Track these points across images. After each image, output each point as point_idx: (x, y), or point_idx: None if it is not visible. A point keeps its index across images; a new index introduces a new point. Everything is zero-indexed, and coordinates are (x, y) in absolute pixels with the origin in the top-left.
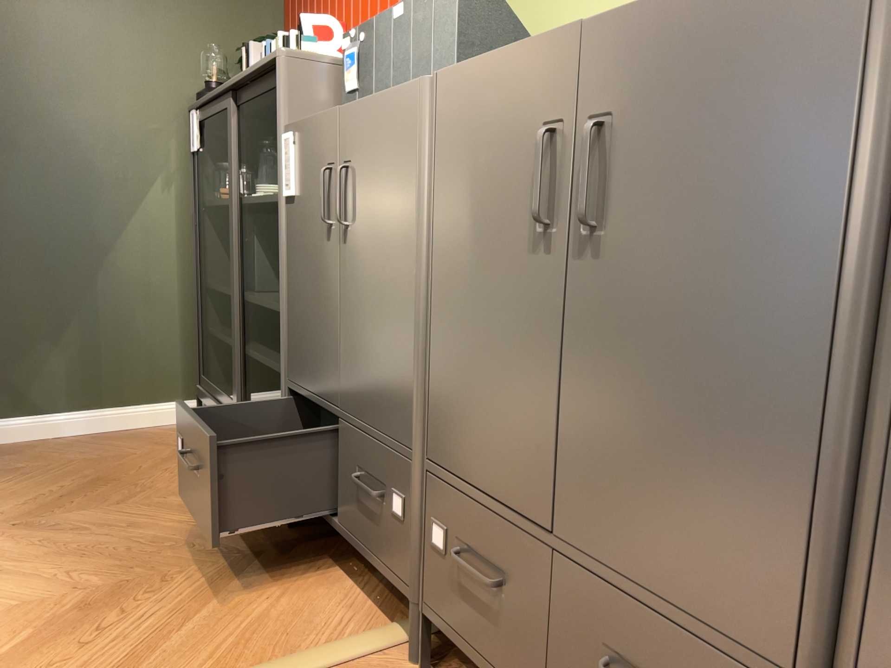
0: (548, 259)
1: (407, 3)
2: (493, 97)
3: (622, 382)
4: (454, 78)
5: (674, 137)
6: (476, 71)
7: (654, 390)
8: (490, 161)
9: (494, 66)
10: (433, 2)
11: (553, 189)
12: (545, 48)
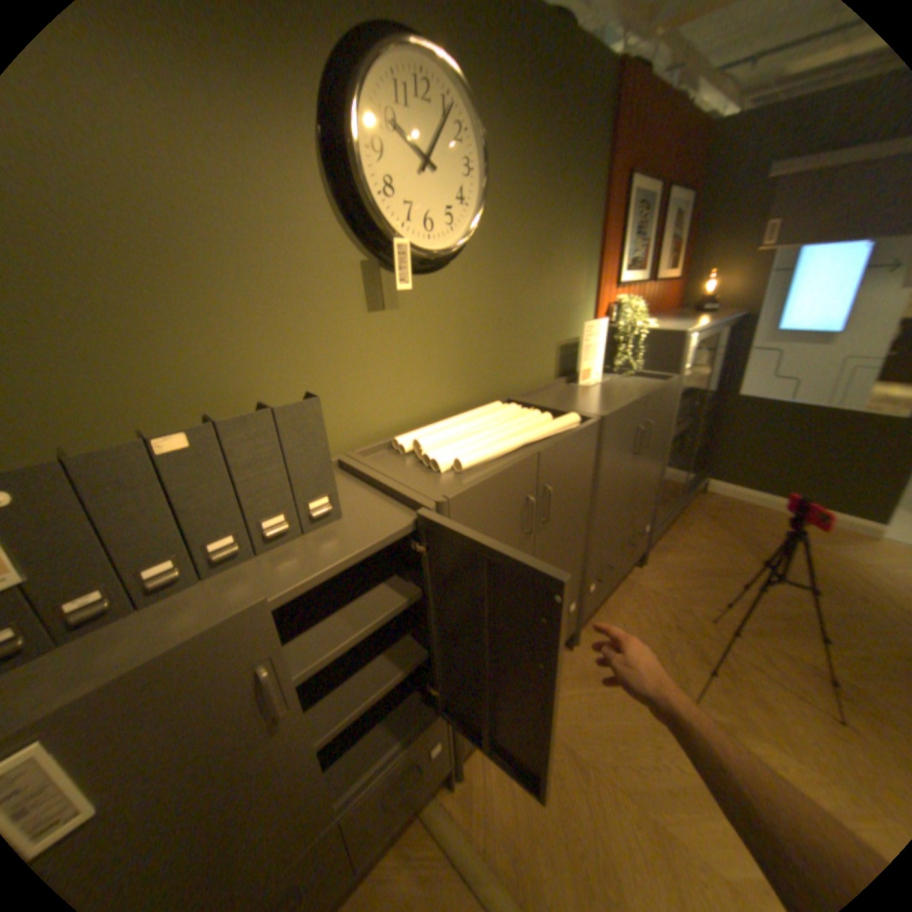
0: (527, 544)
1: (200, 427)
2: (496, 494)
3: (550, 558)
4: (465, 495)
5: (564, 480)
6: (483, 486)
7: (558, 551)
8: (496, 525)
9: (496, 479)
10: (275, 424)
11: (528, 518)
12: (523, 464)
